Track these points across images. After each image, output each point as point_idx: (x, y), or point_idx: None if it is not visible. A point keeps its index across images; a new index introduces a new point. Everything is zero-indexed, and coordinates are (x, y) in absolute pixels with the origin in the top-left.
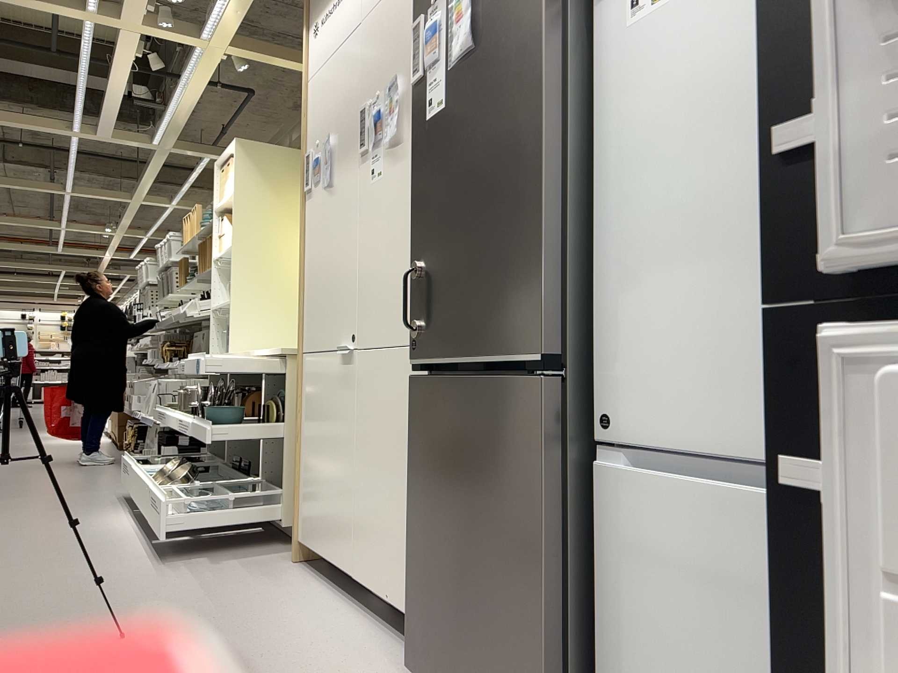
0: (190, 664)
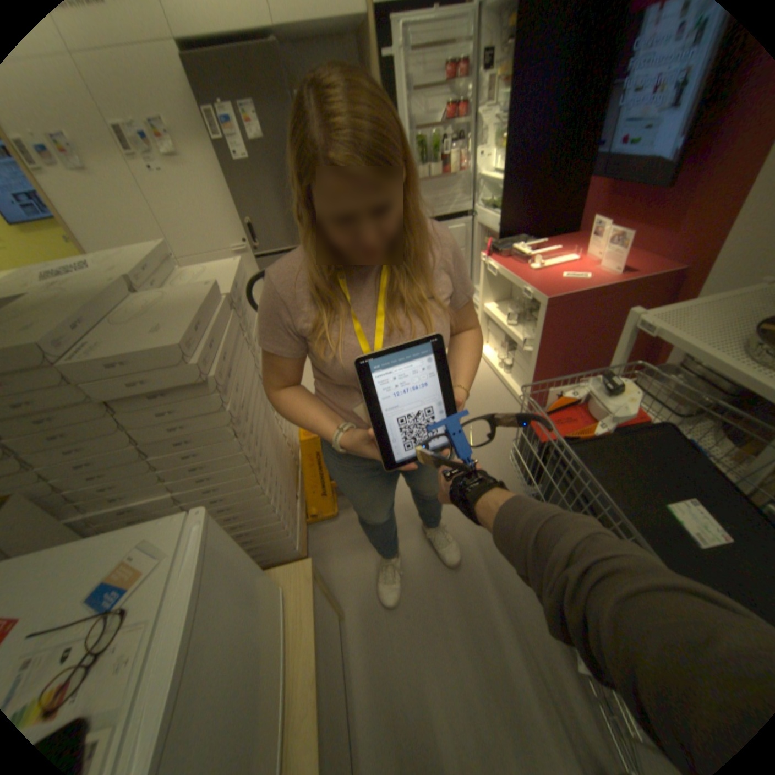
0: None
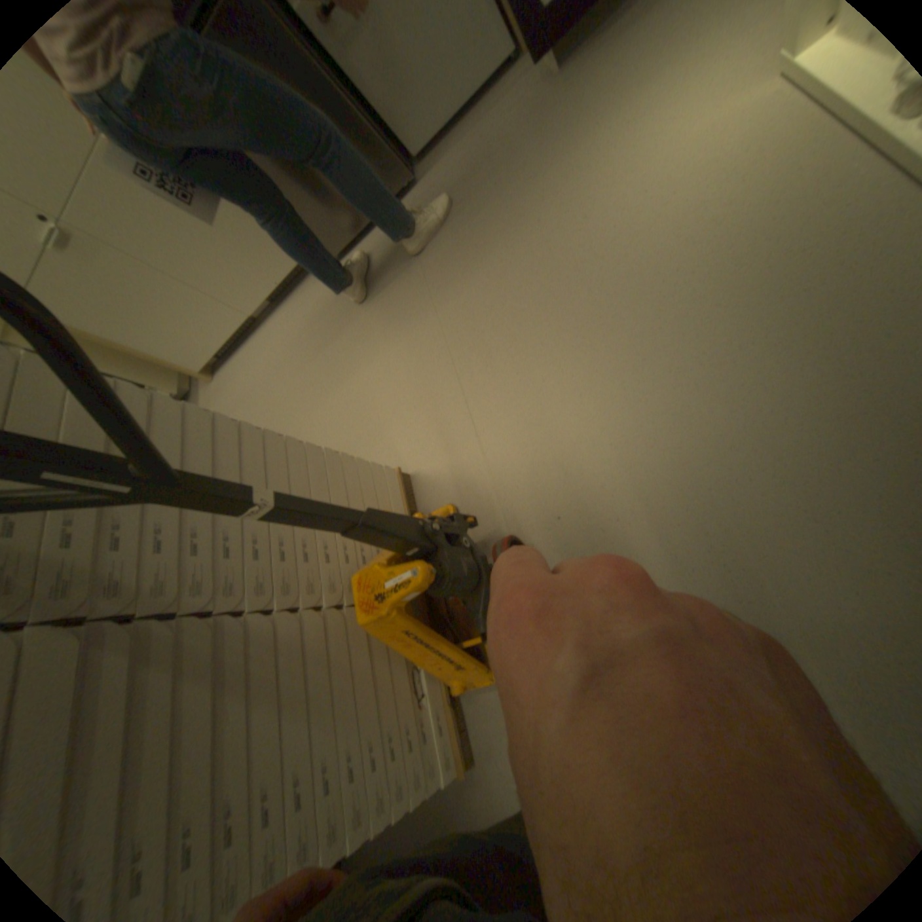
0: (294, 381)
